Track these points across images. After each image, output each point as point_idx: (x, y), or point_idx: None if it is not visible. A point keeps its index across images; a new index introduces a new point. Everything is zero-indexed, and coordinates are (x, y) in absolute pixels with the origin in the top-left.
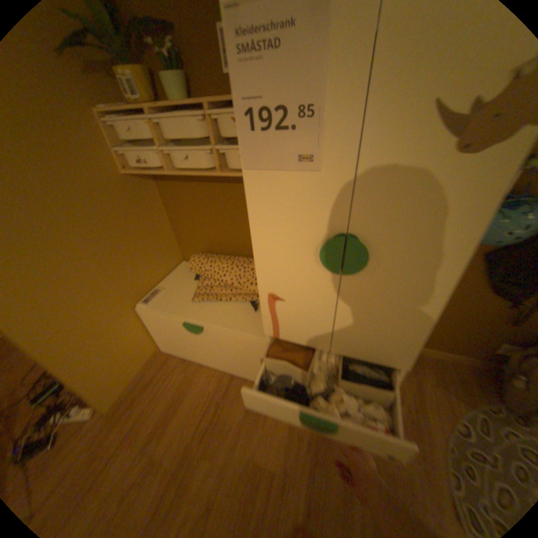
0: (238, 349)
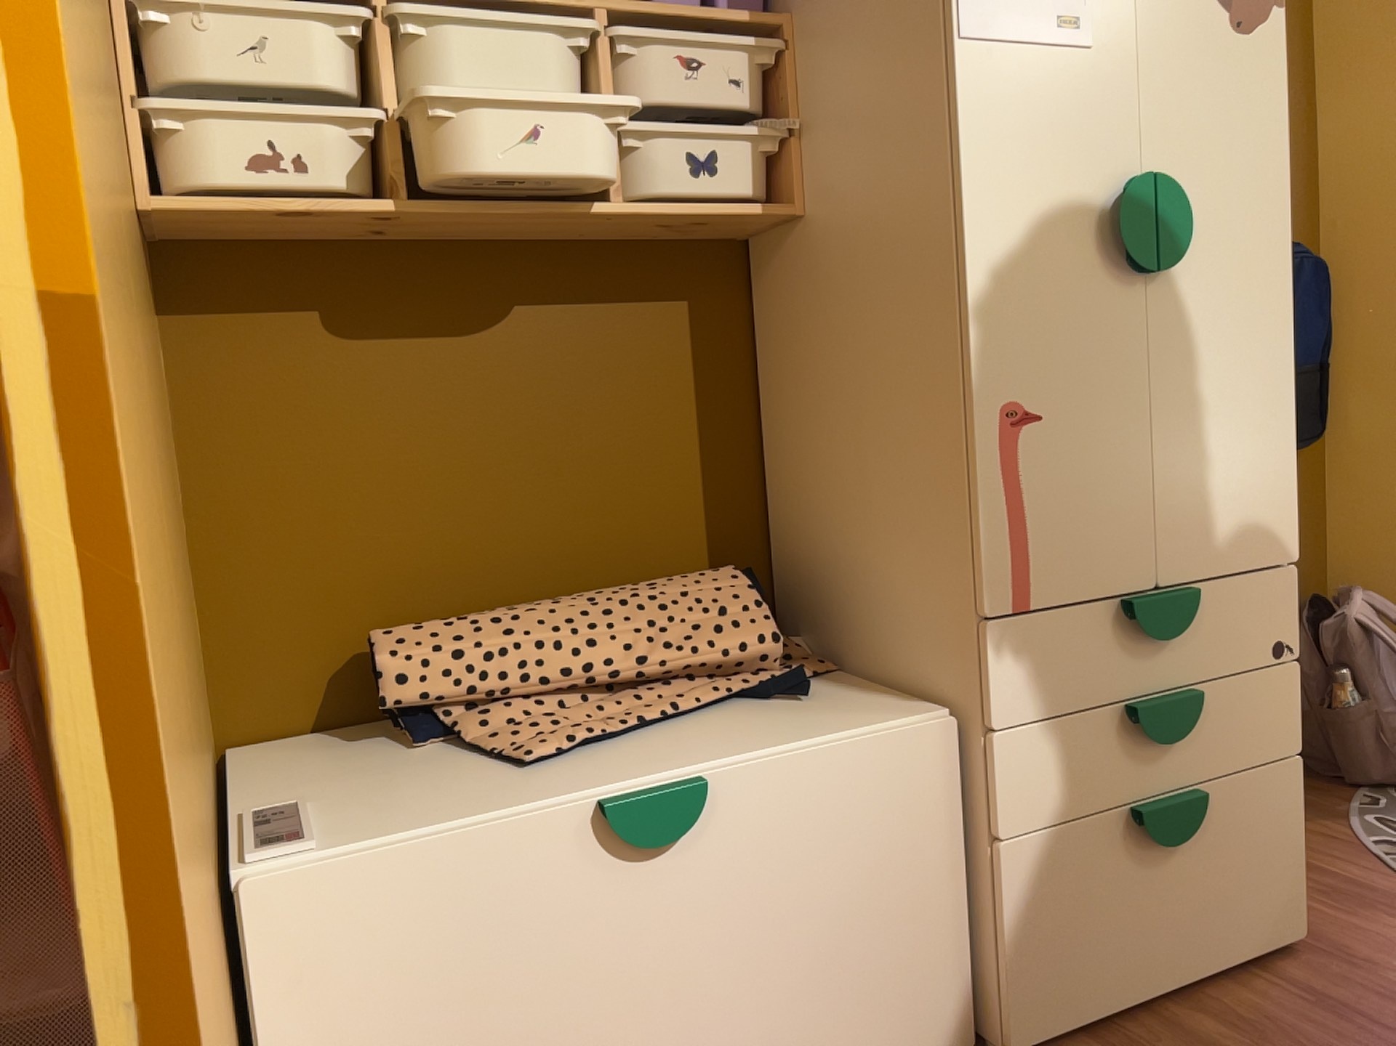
0: (848, 857)
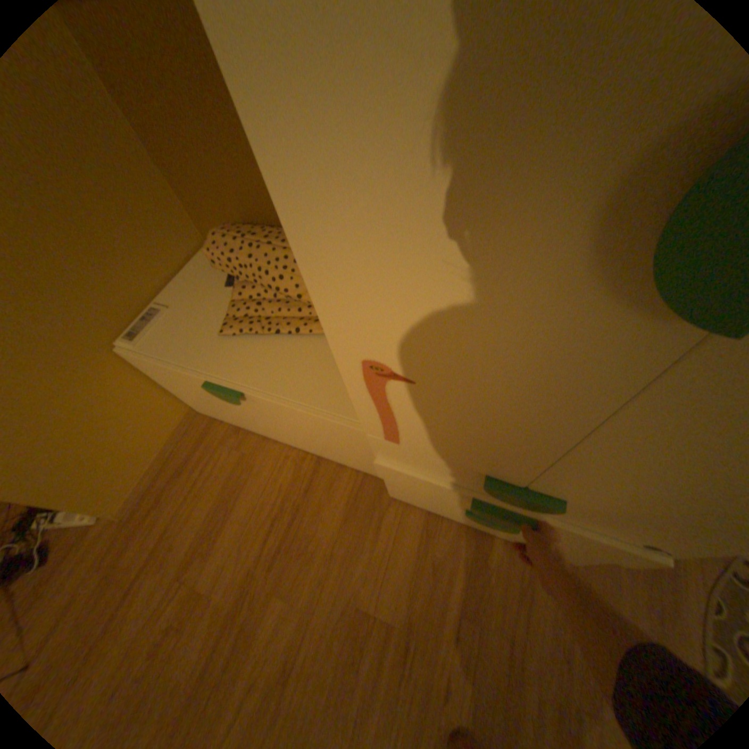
0: (320, 433)
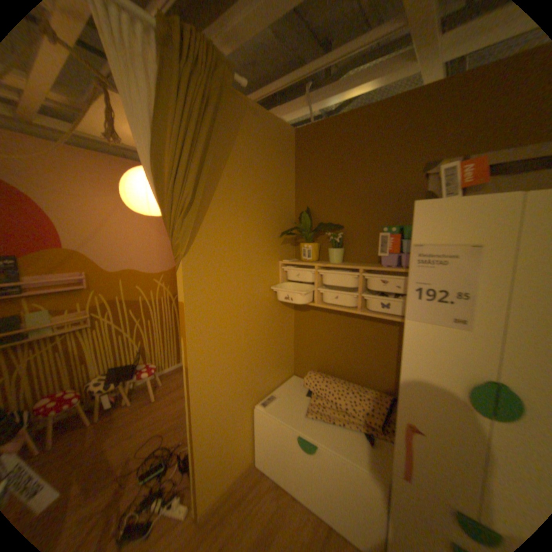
0: (349, 489)
